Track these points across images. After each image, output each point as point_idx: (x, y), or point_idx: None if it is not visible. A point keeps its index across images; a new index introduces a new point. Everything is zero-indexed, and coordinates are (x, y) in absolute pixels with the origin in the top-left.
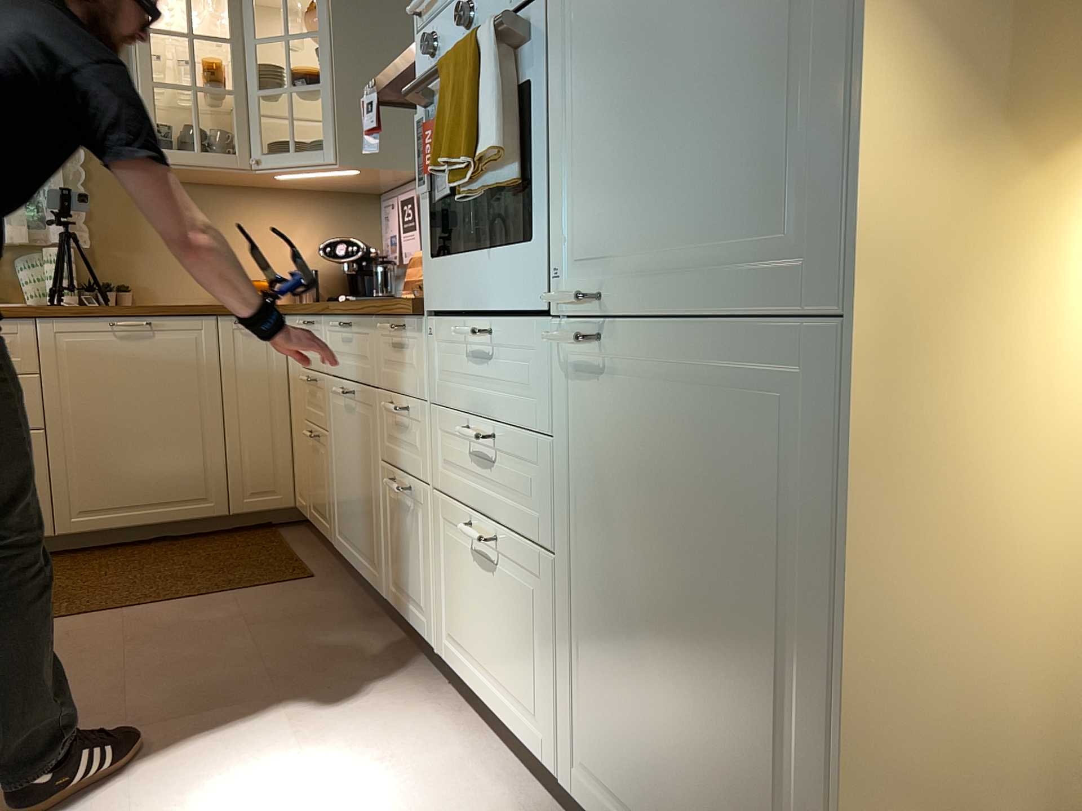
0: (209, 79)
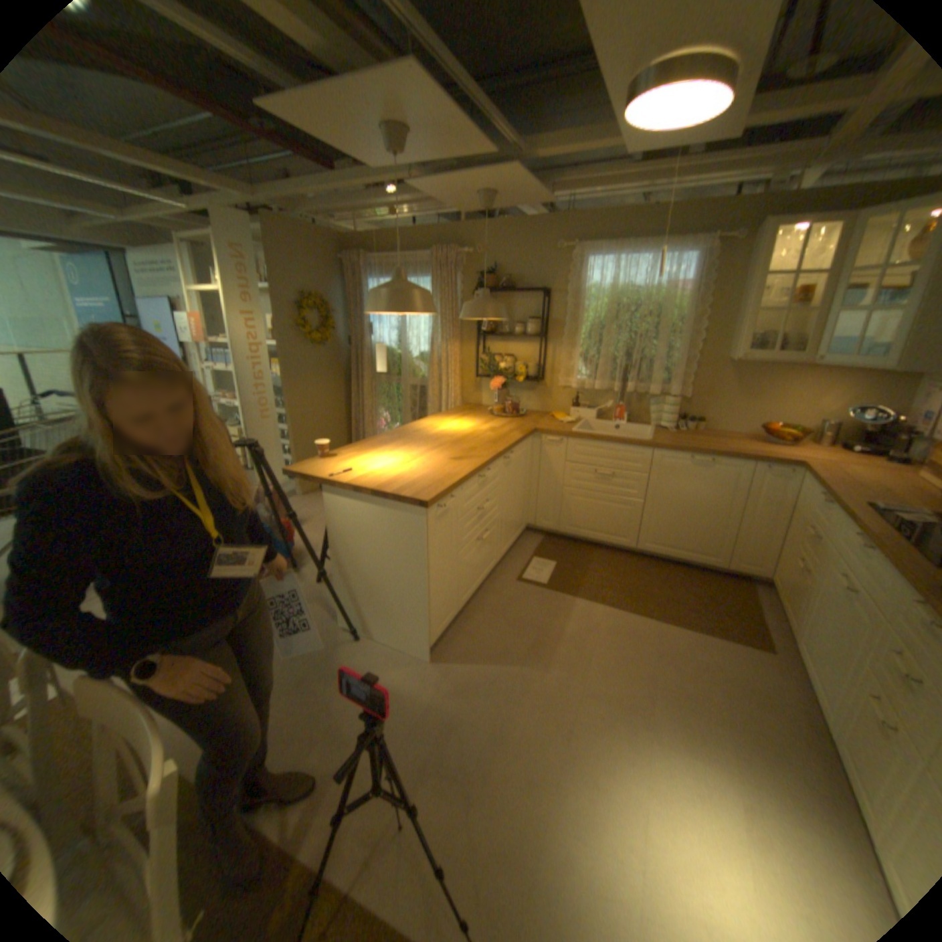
0: (799, 295)
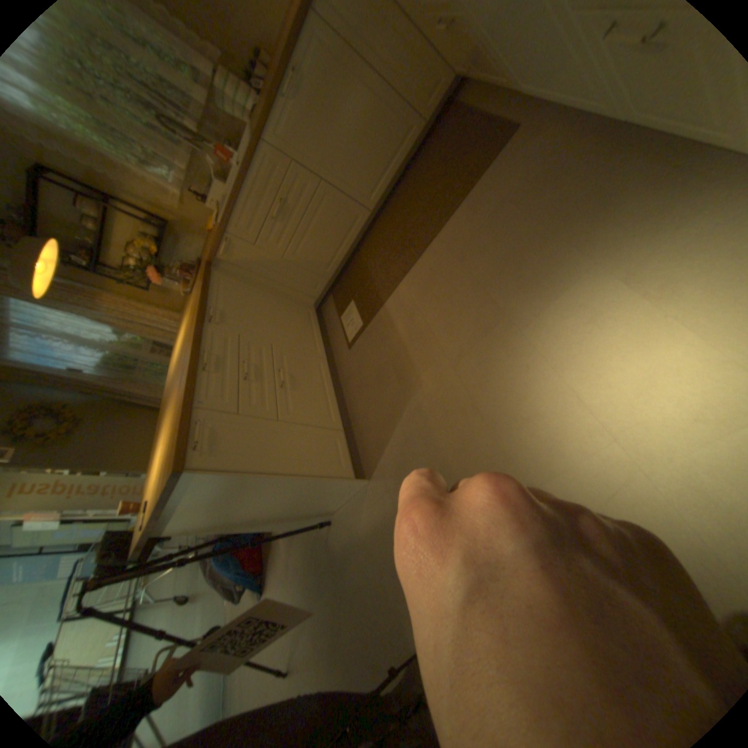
0: None
